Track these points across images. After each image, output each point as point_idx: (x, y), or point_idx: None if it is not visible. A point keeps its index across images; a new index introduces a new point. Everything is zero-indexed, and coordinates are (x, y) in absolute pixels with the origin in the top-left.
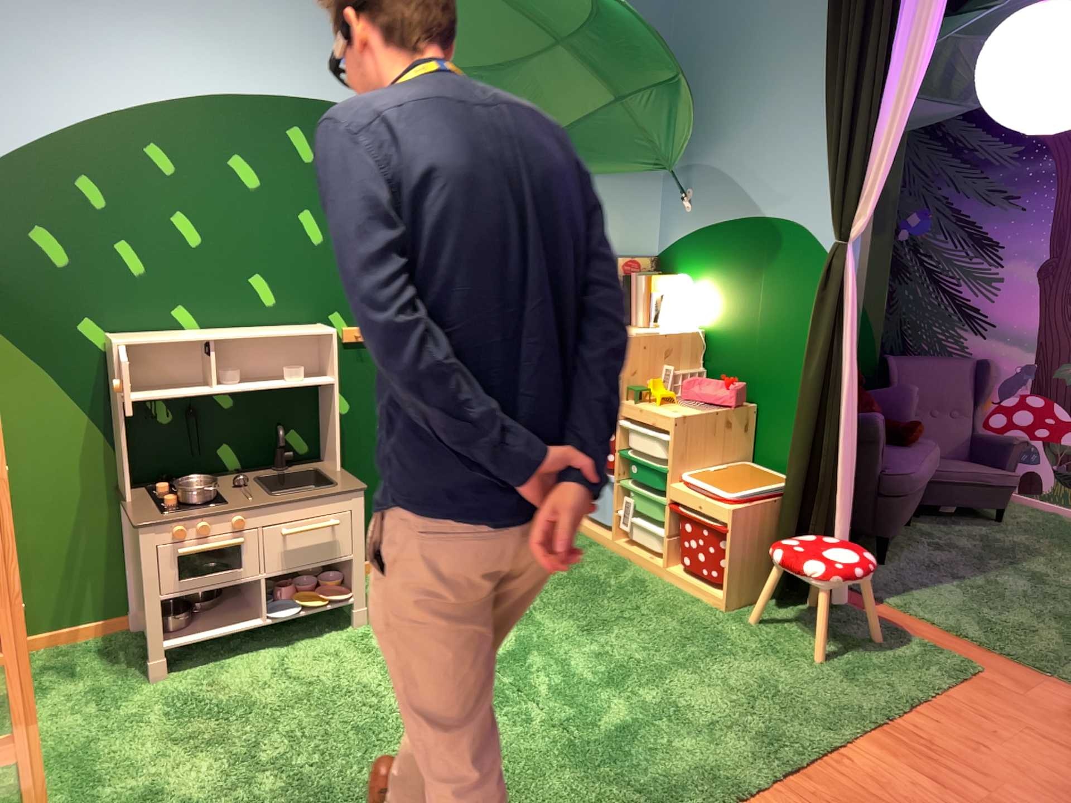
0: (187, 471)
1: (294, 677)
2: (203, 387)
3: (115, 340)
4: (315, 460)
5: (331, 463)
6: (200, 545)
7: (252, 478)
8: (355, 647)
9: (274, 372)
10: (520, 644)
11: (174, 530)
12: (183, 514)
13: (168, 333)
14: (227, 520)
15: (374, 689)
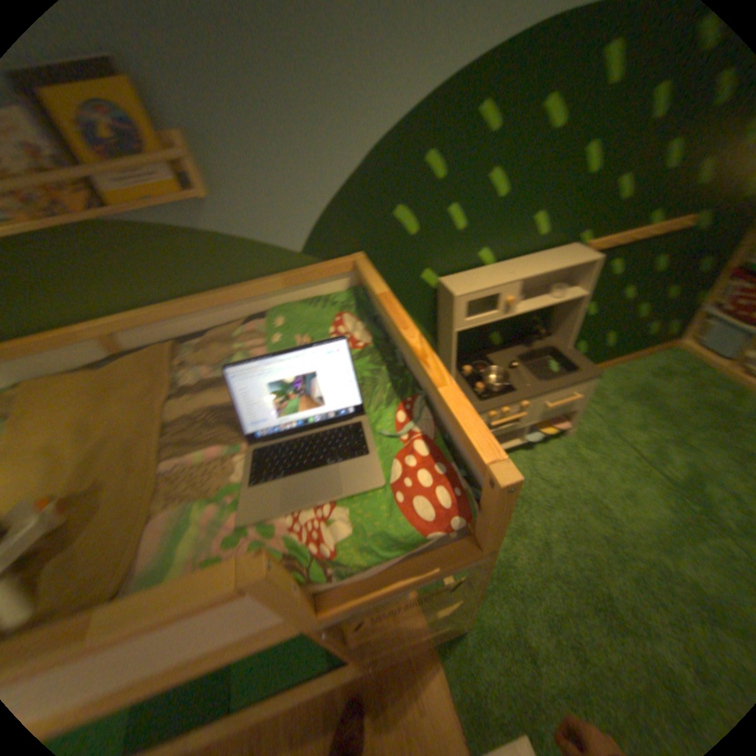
0: (473, 350)
1: (544, 478)
2: (504, 315)
3: (454, 292)
4: (544, 332)
5: (563, 342)
6: (502, 419)
7: (515, 357)
8: (573, 455)
9: (537, 285)
10: (691, 470)
11: (491, 414)
12: (494, 403)
13: (478, 272)
14: (519, 405)
15: (601, 500)
